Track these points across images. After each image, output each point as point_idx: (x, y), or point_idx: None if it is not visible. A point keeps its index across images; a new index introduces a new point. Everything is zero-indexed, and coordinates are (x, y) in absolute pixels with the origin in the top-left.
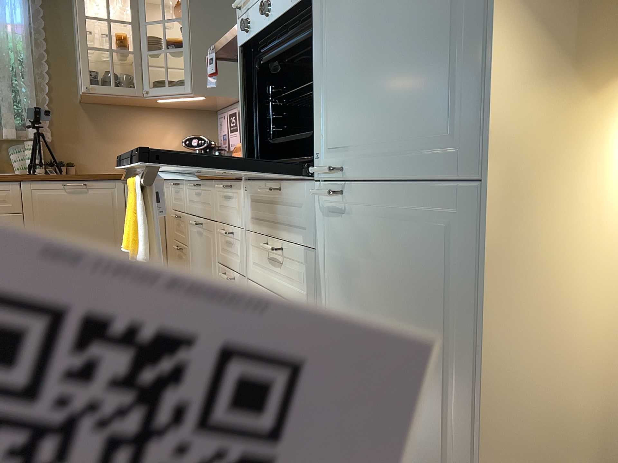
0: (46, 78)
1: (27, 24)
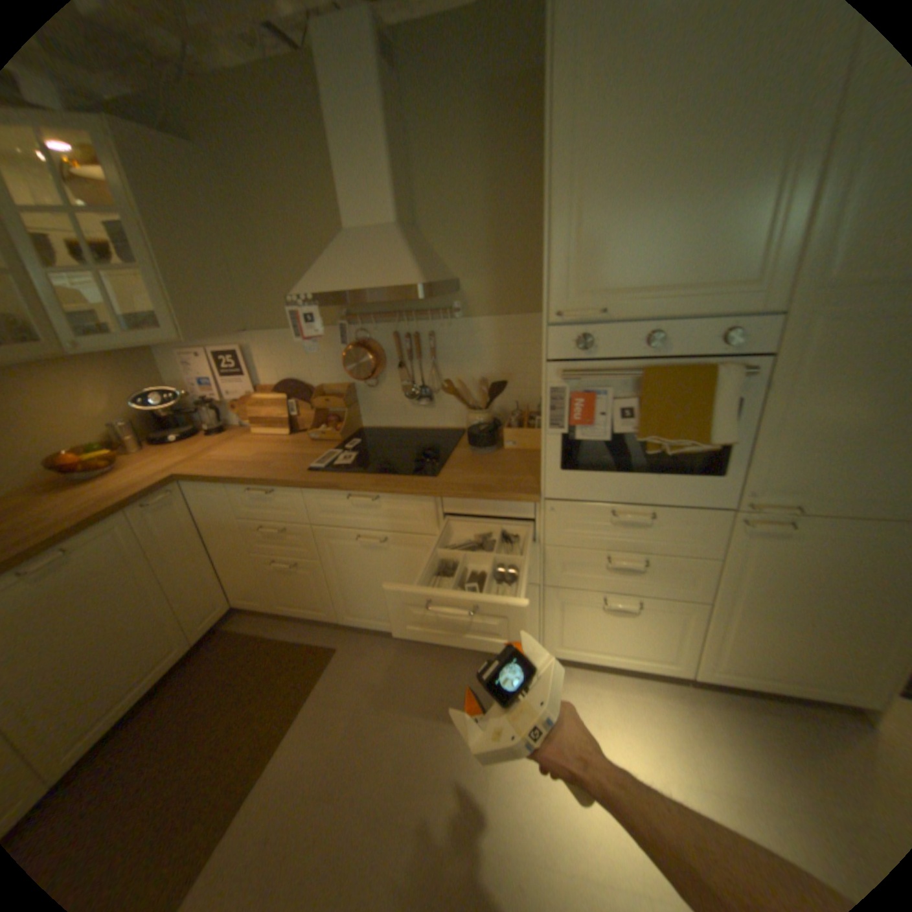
0: None
1: None
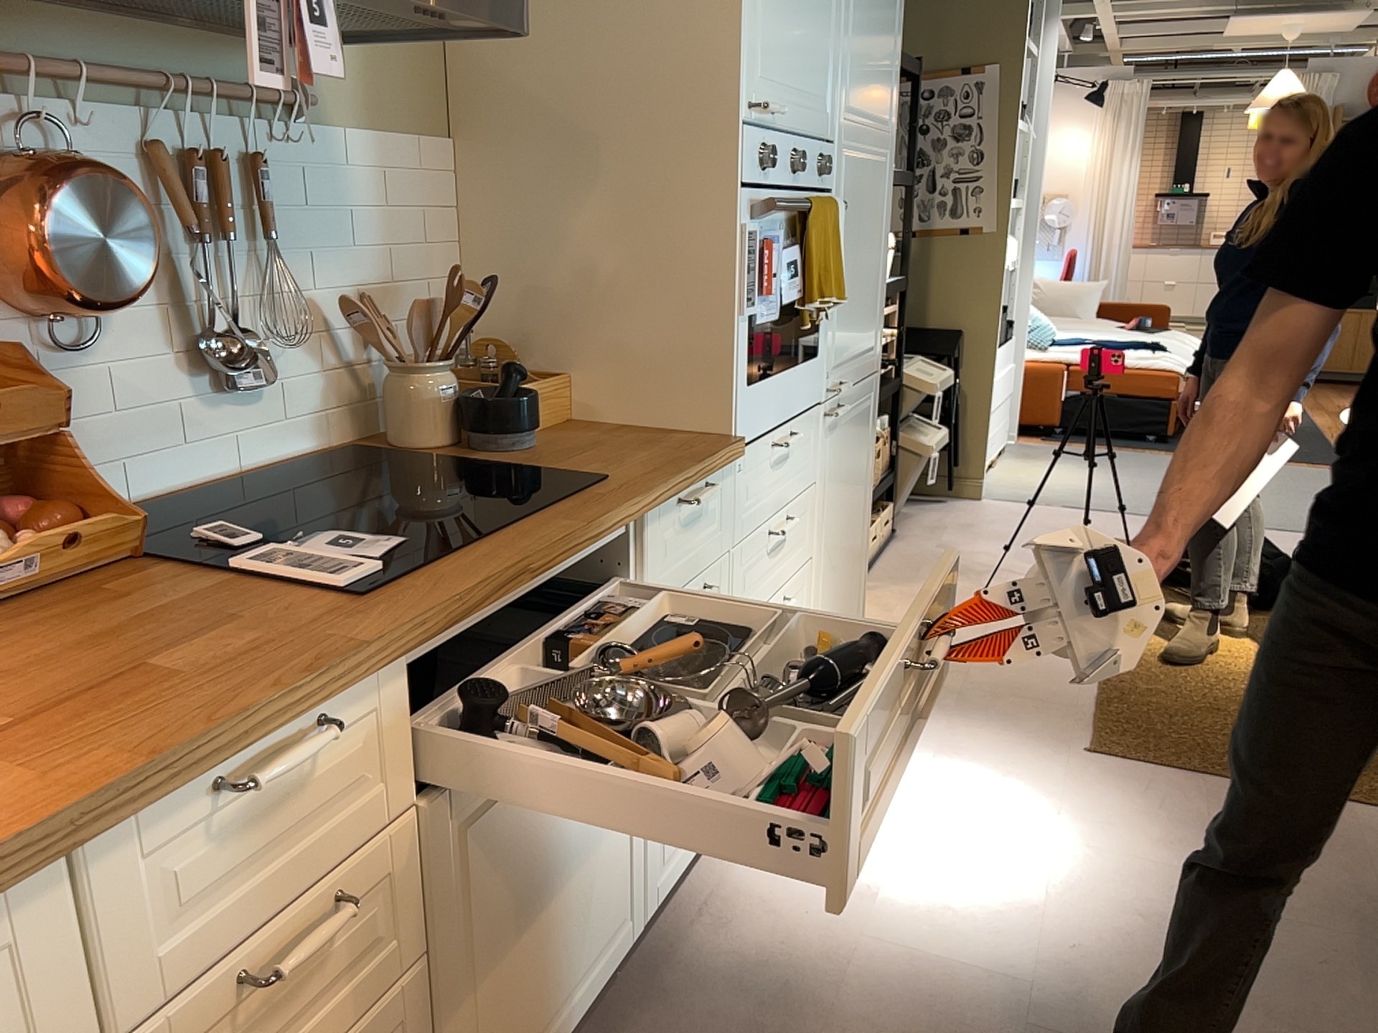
0: None
1: None
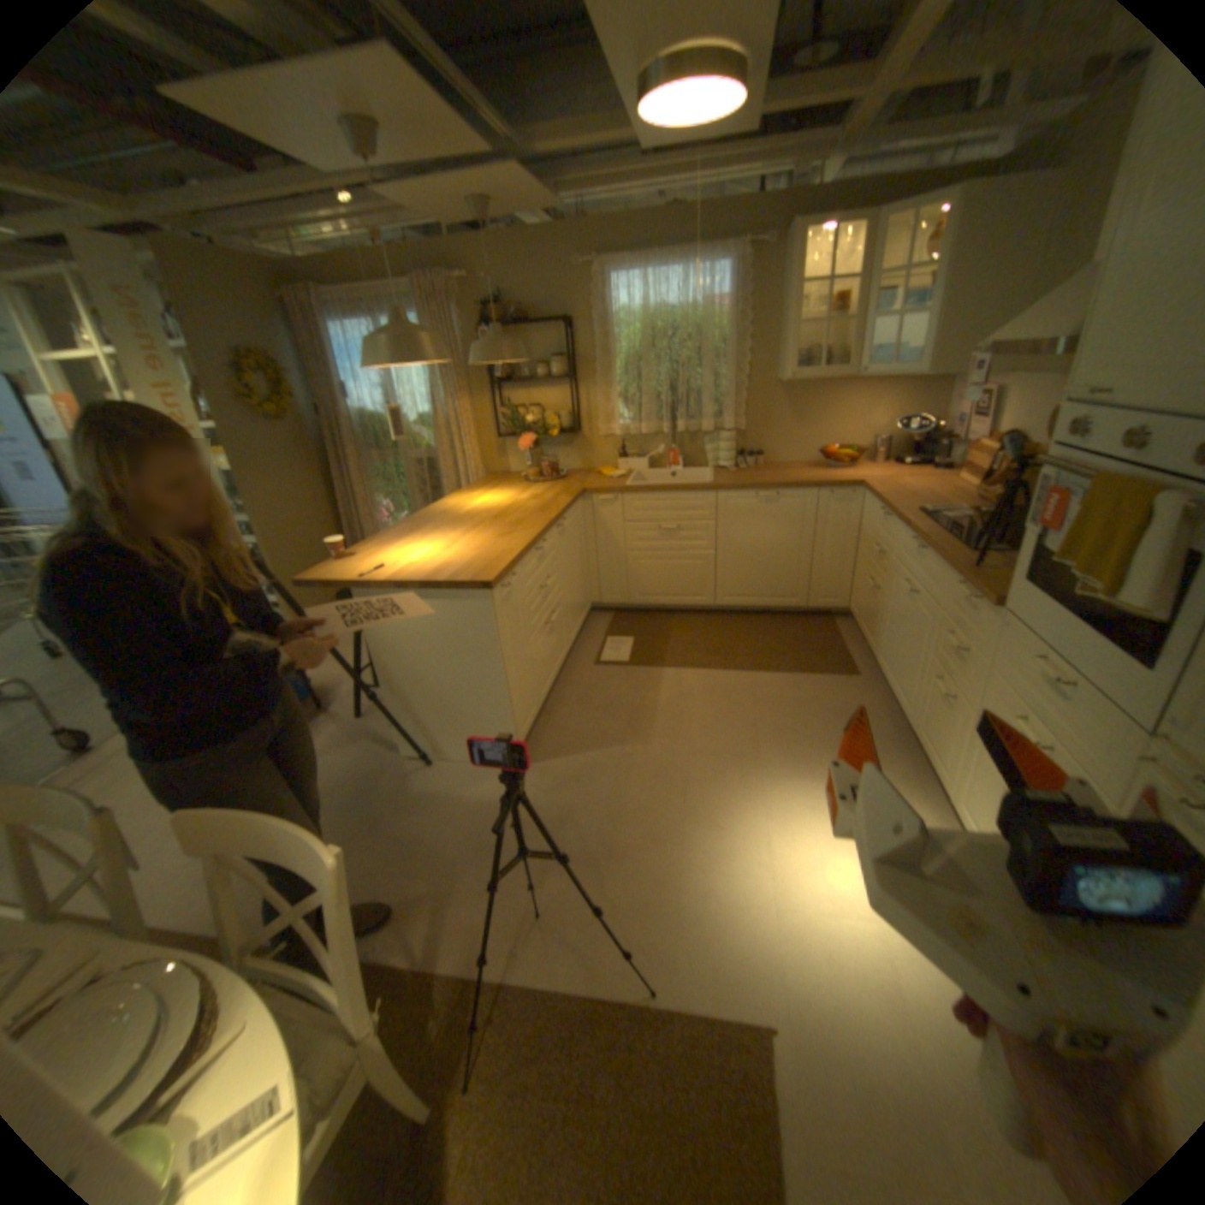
0: (746, 357)
1: (733, 295)
